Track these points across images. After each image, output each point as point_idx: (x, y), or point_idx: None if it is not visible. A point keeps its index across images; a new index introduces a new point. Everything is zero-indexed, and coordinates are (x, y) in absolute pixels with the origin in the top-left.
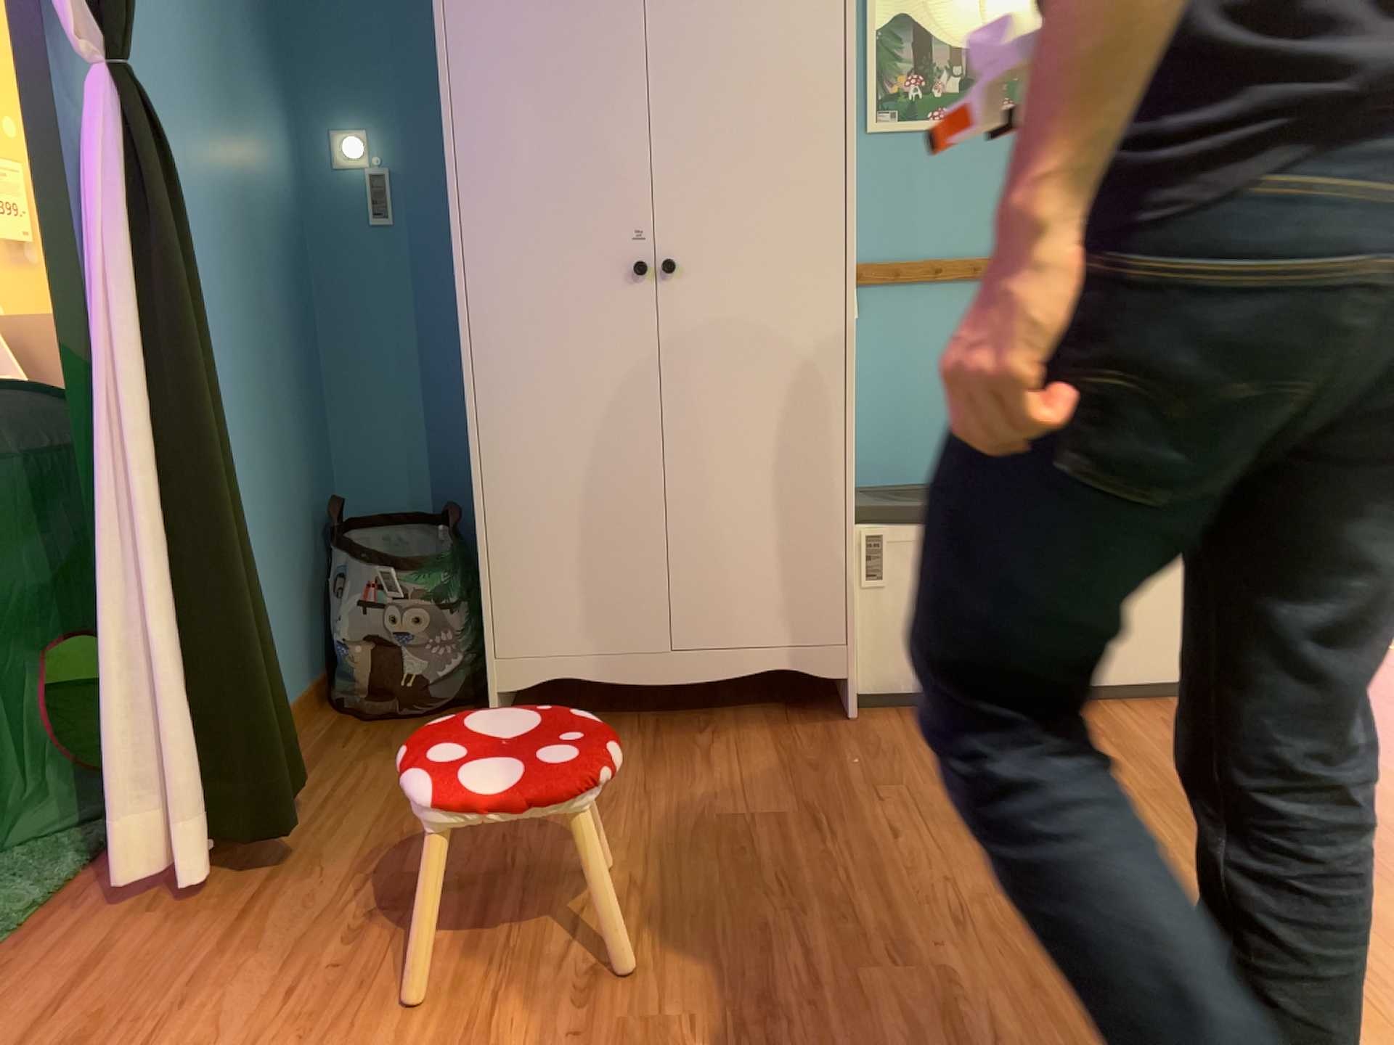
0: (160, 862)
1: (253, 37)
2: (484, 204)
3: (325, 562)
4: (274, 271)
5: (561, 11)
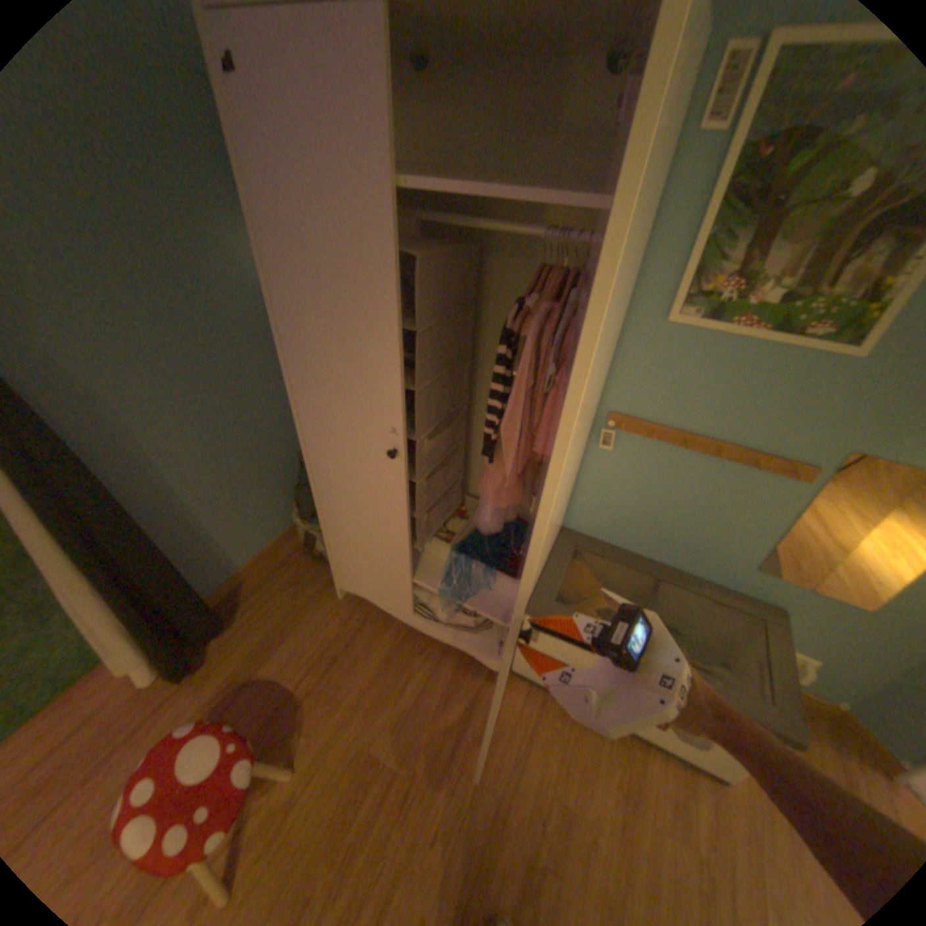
0: (131, 683)
1: (212, 178)
2: (304, 377)
3: (298, 478)
4: (249, 341)
5: (335, 241)
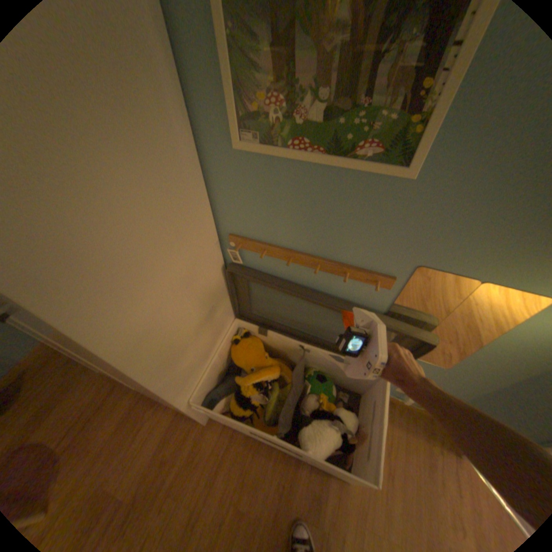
0: None
1: None
2: None
3: None
4: None
5: None
